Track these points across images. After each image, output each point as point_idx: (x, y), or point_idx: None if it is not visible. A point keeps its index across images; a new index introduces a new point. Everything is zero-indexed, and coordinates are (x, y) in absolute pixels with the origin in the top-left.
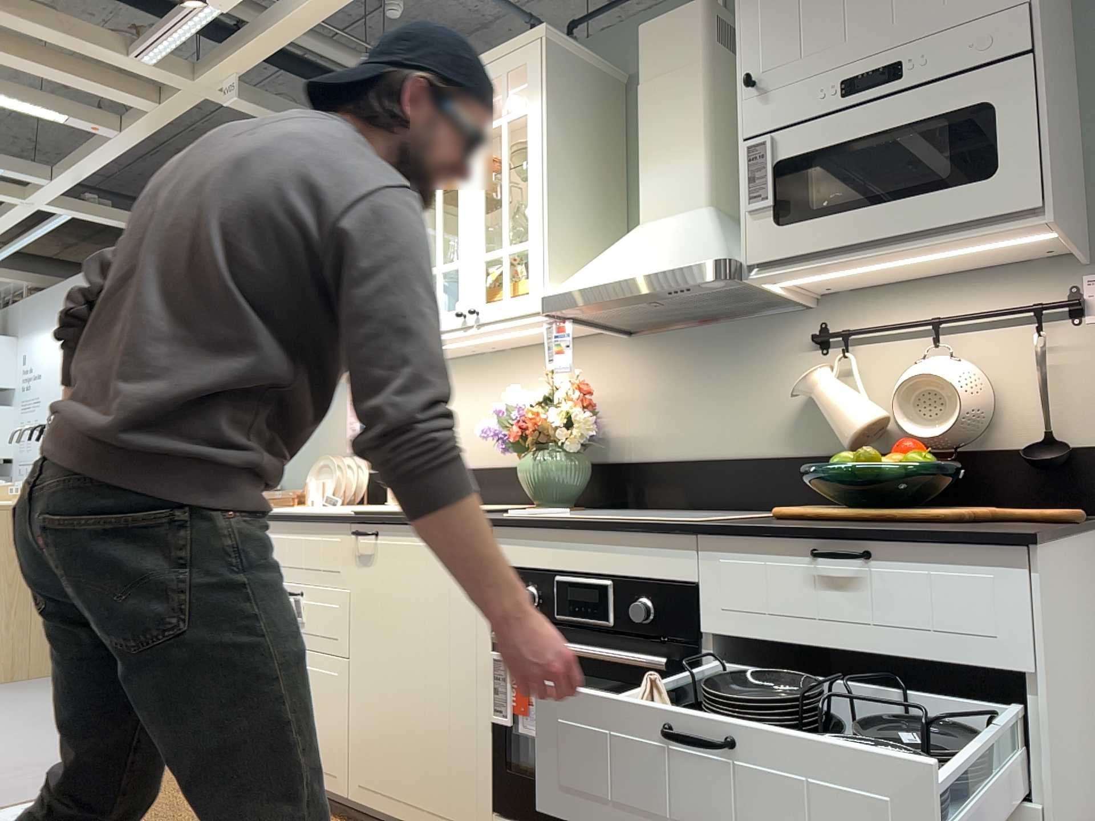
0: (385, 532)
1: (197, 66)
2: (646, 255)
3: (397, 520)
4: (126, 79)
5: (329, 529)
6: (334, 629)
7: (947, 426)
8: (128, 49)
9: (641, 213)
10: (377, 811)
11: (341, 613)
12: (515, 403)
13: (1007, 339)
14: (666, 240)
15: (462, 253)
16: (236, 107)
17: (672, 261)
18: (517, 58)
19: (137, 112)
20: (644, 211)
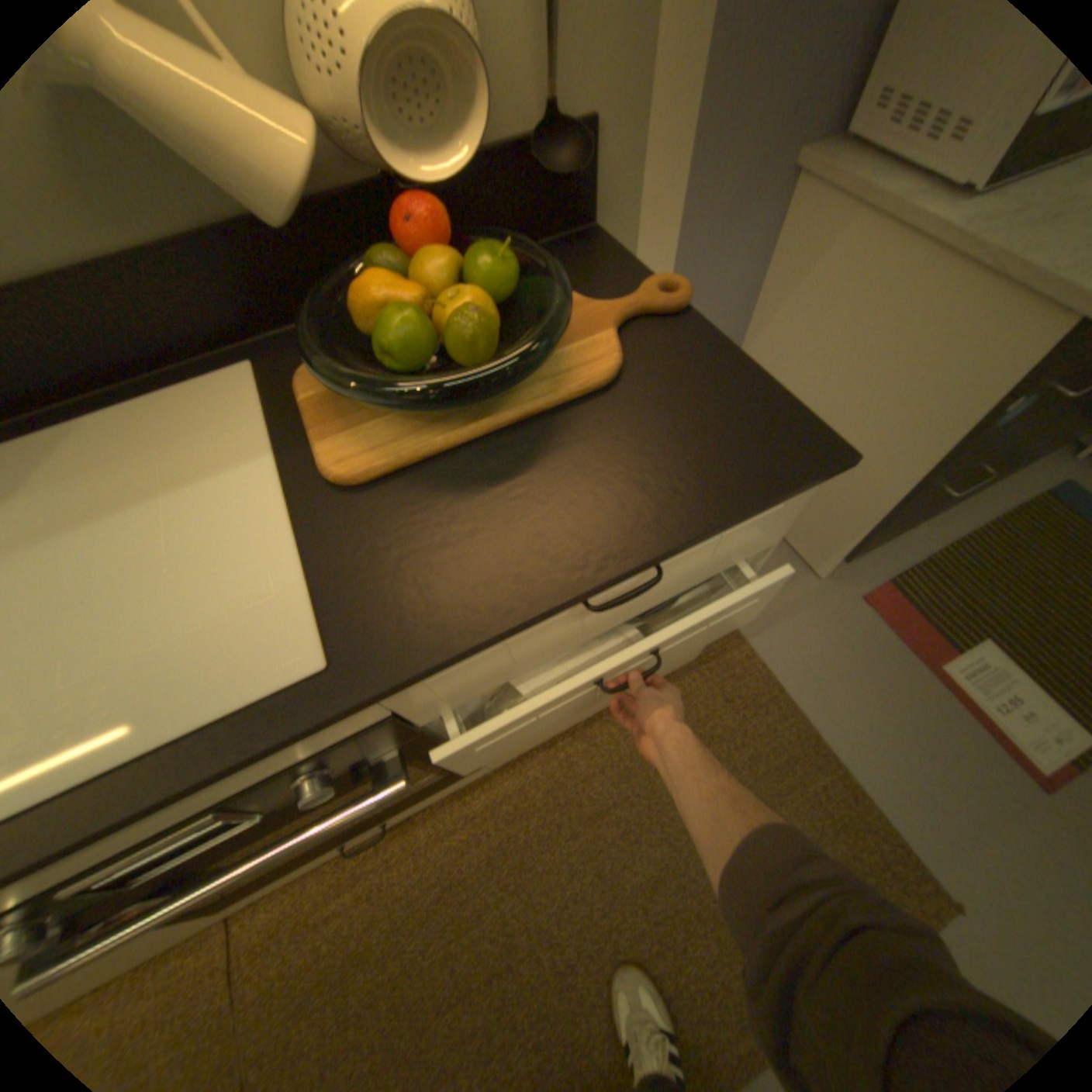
0: None
1: None
2: None
3: None
4: None
5: None
6: None
7: (462, 140)
8: None
9: None
10: None
11: None
12: None
13: None
14: None
15: None
16: None
17: None
18: None
19: None
20: None
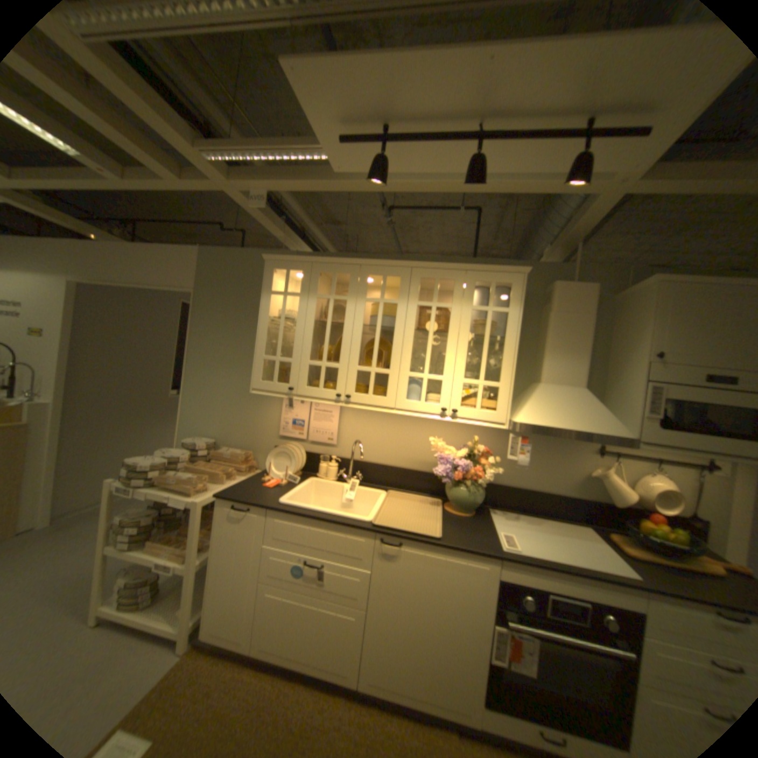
0: (410, 545)
1: (230, 167)
2: (575, 415)
3: (426, 542)
4: (157, 149)
5: (354, 533)
6: (354, 593)
7: (674, 512)
8: (192, 138)
9: (544, 378)
10: (384, 700)
11: (362, 585)
12: (437, 447)
13: (684, 473)
14: (580, 407)
15: (447, 374)
16: (241, 201)
17: (601, 428)
18: (506, 277)
19: (142, 169)
20: (548, 378)
